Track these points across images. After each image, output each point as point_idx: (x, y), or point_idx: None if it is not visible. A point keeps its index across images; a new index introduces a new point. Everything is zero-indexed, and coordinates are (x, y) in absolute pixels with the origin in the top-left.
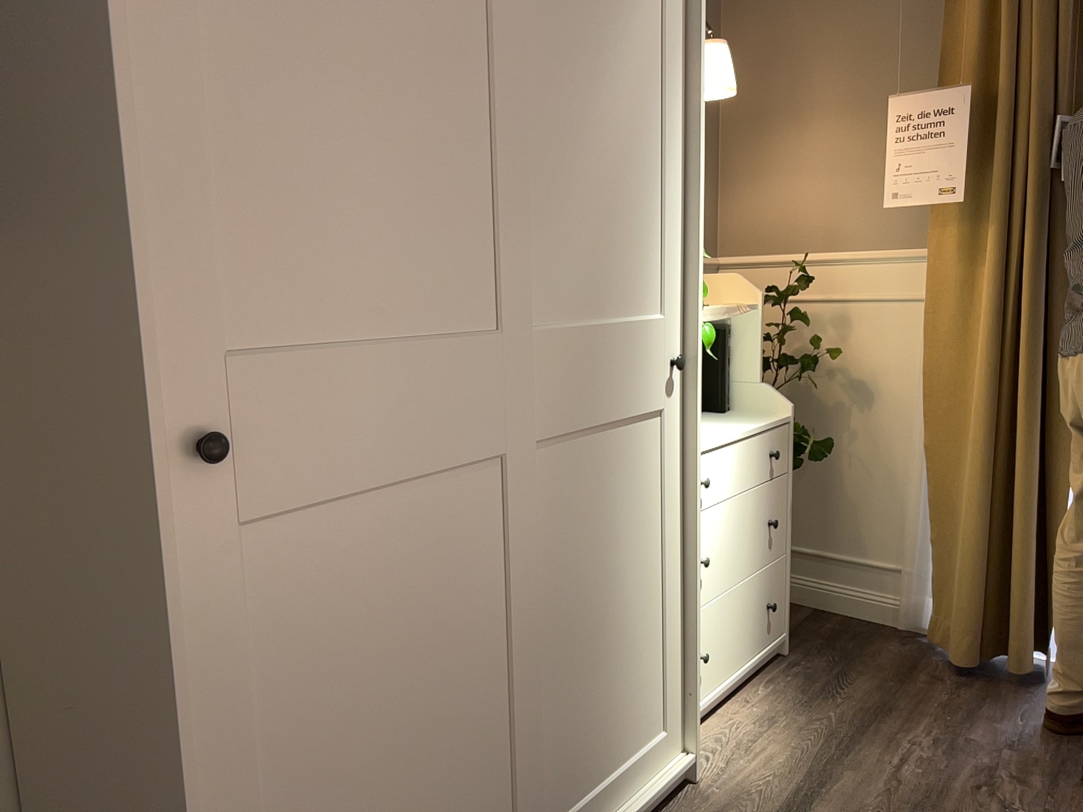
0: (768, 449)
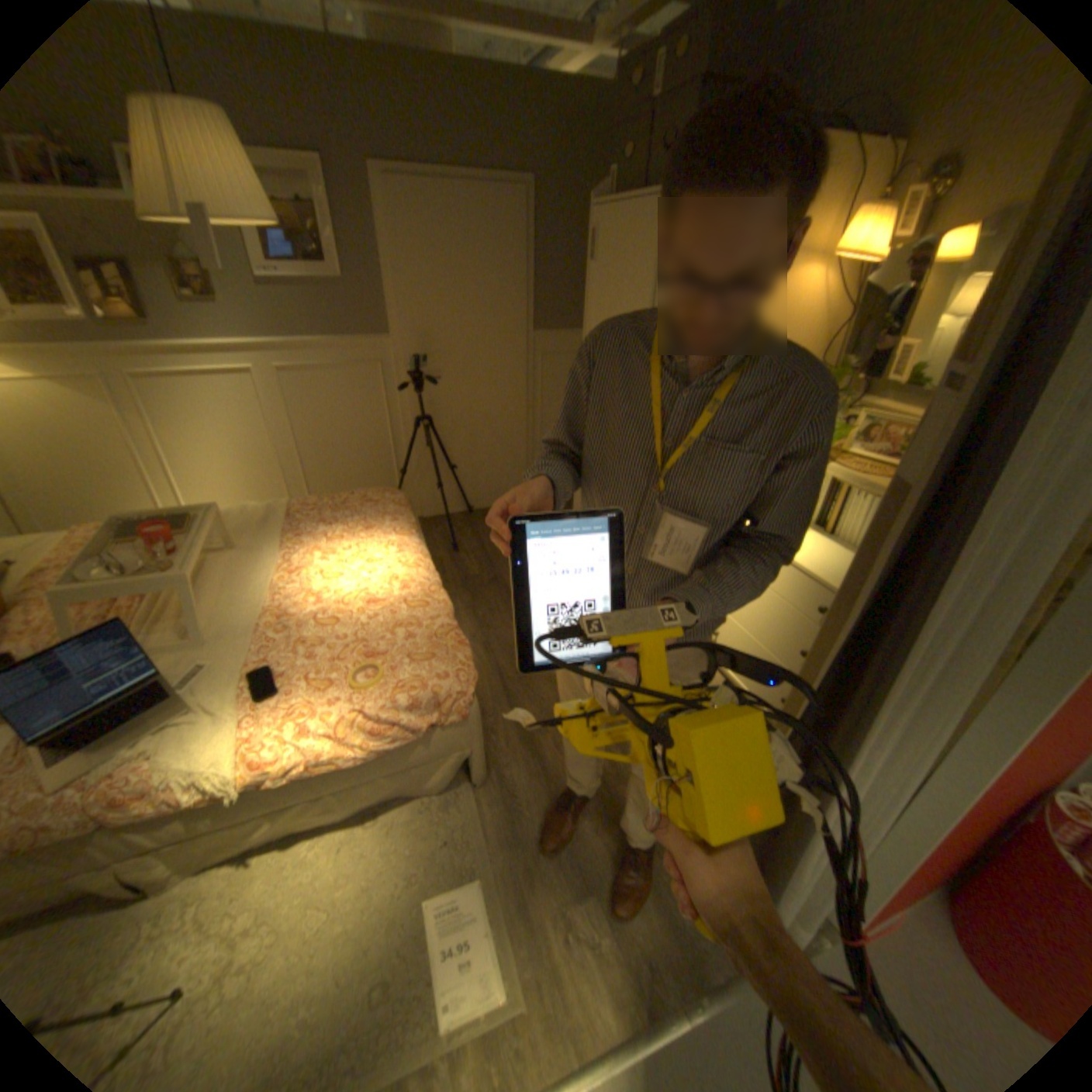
0: (820, 598)
